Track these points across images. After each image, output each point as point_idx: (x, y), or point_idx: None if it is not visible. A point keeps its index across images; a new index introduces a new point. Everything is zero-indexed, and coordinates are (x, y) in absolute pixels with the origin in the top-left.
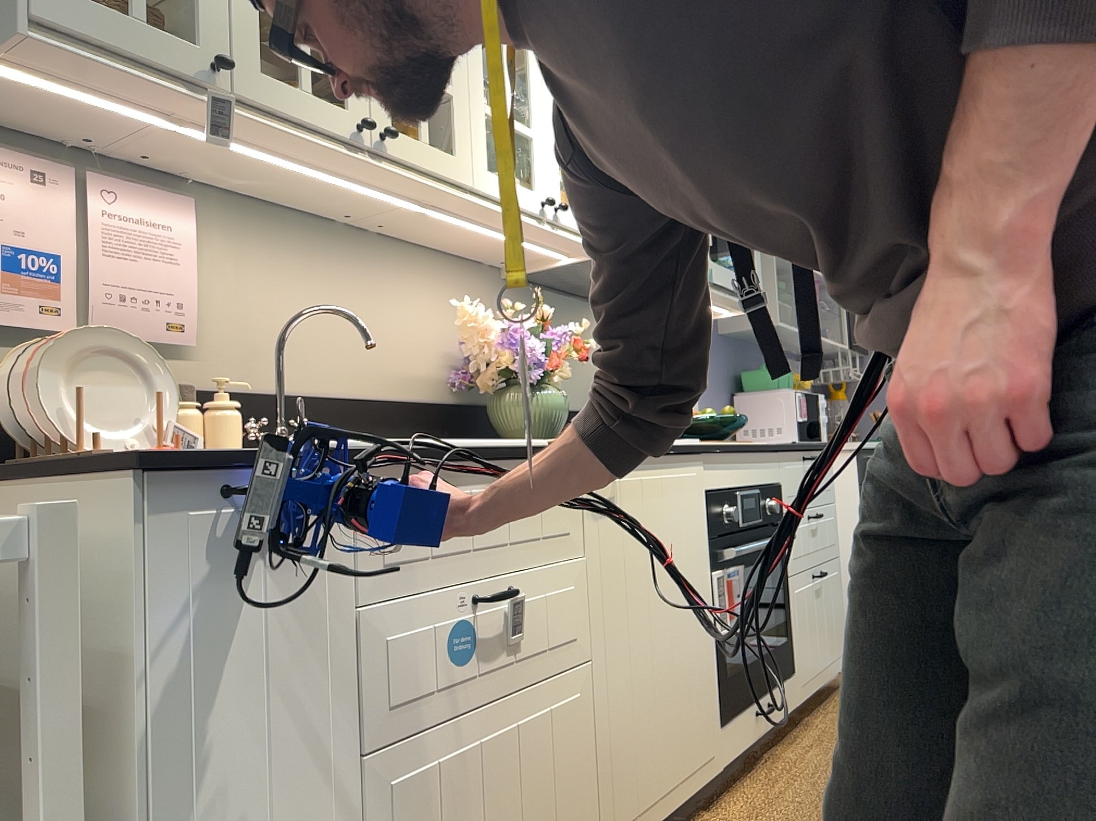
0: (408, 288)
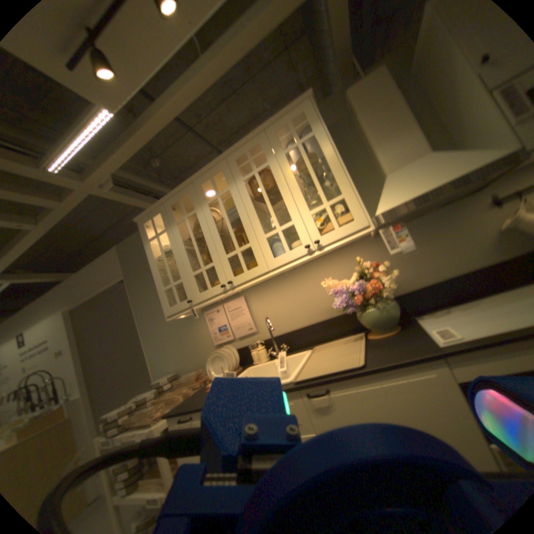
0: (319, 274)
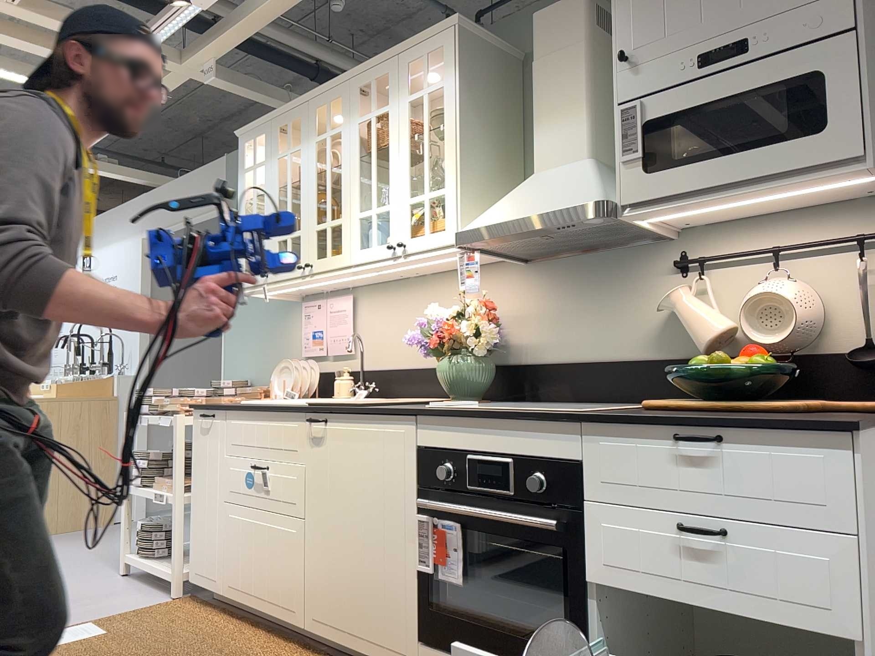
0: (447, 298)
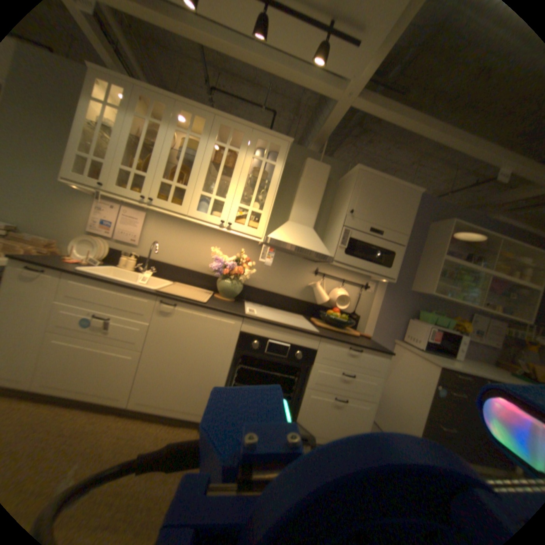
0: (212, 243)
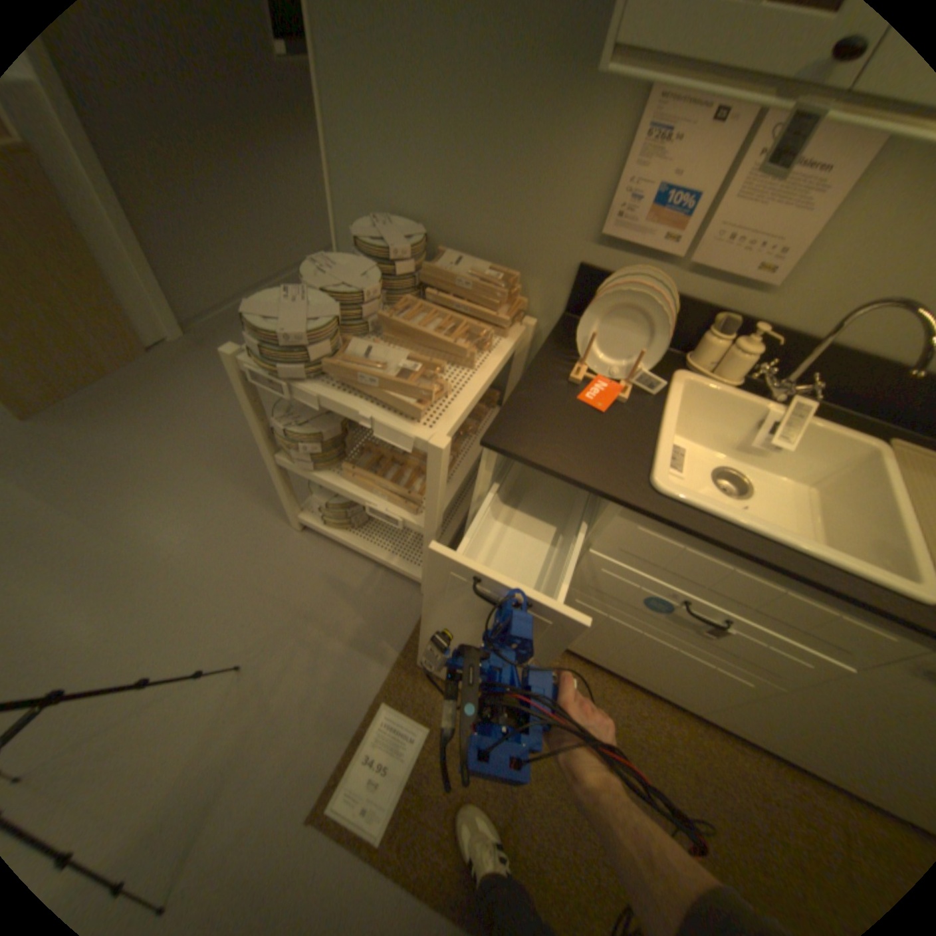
0: None
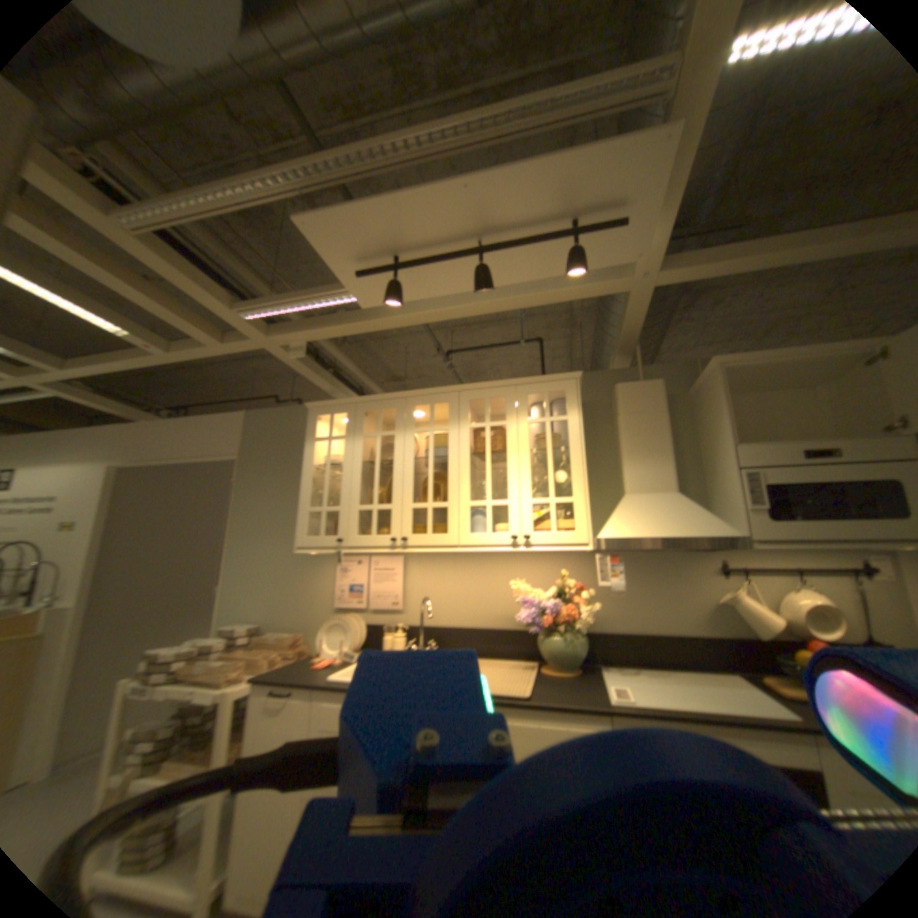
0: (511, 570)
